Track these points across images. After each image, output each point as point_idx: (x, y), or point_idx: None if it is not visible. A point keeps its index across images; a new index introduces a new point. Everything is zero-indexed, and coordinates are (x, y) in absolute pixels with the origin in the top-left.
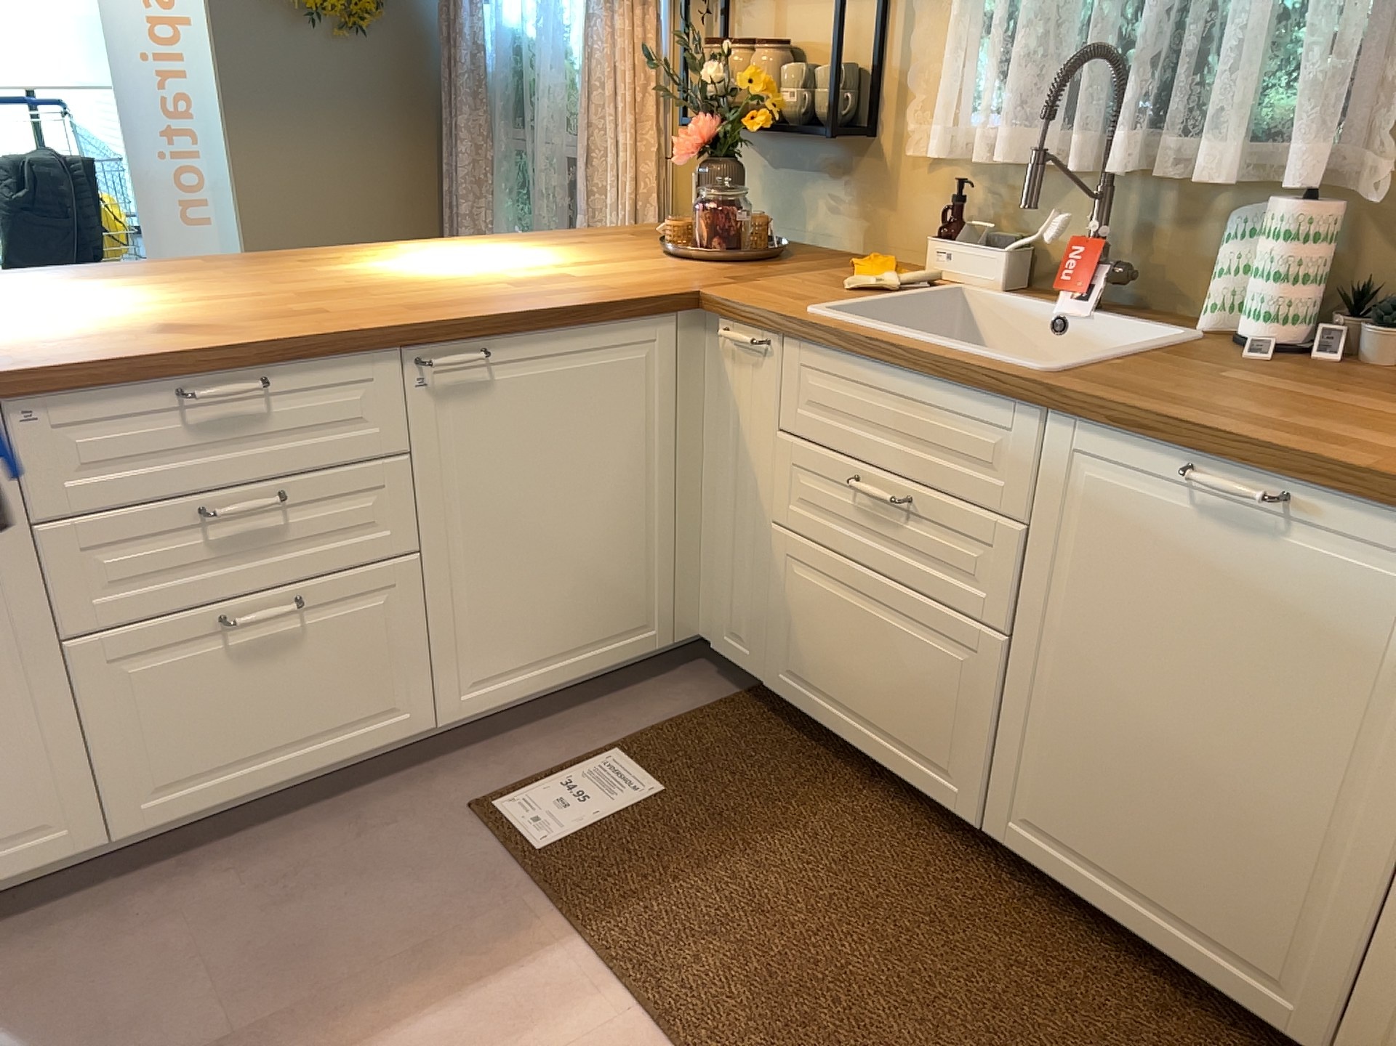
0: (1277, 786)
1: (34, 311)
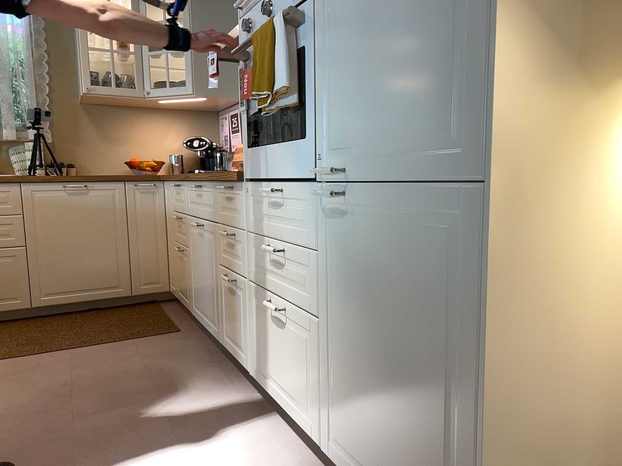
0: (104, 244)
1: None
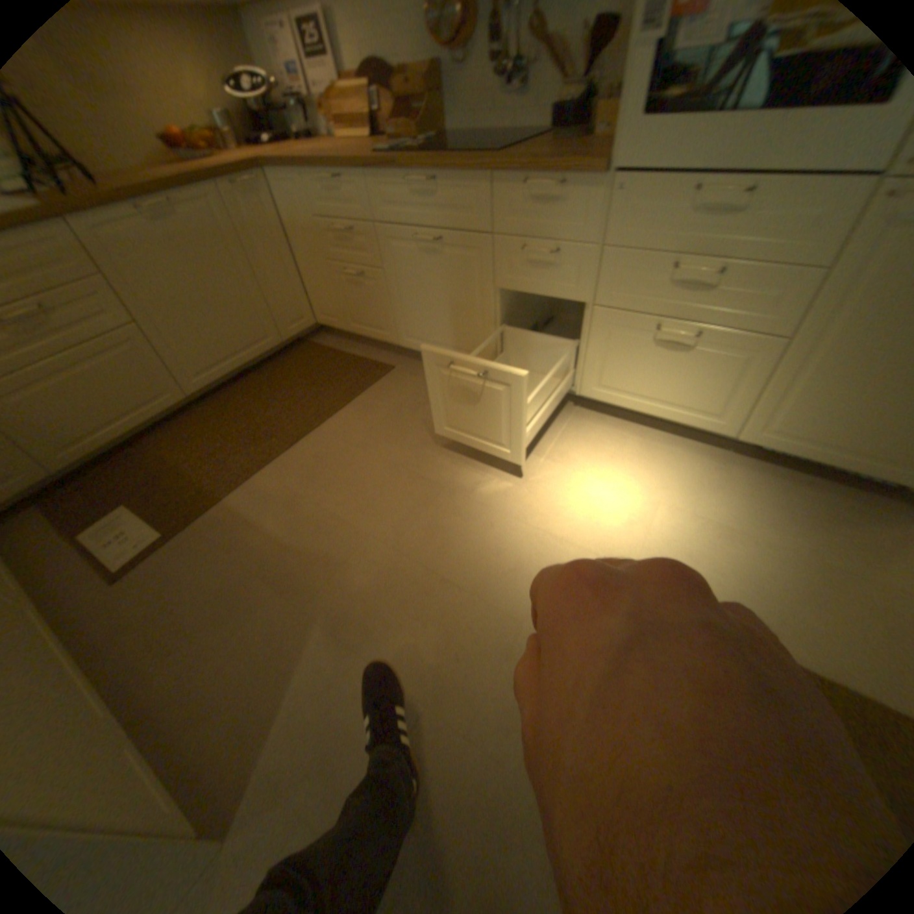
0: (229, 285)
1: None
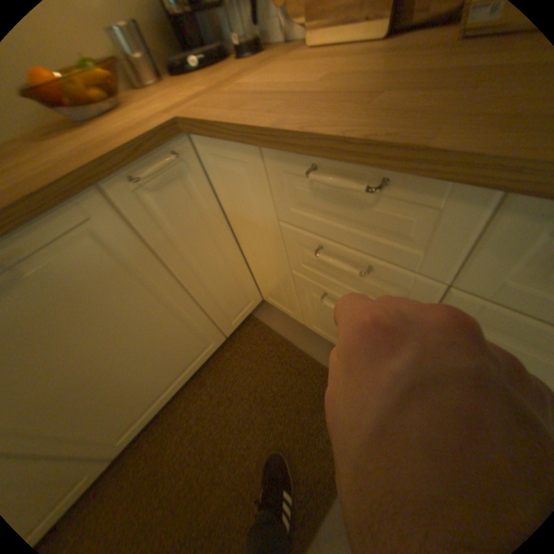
0: (149, 328)
1: None
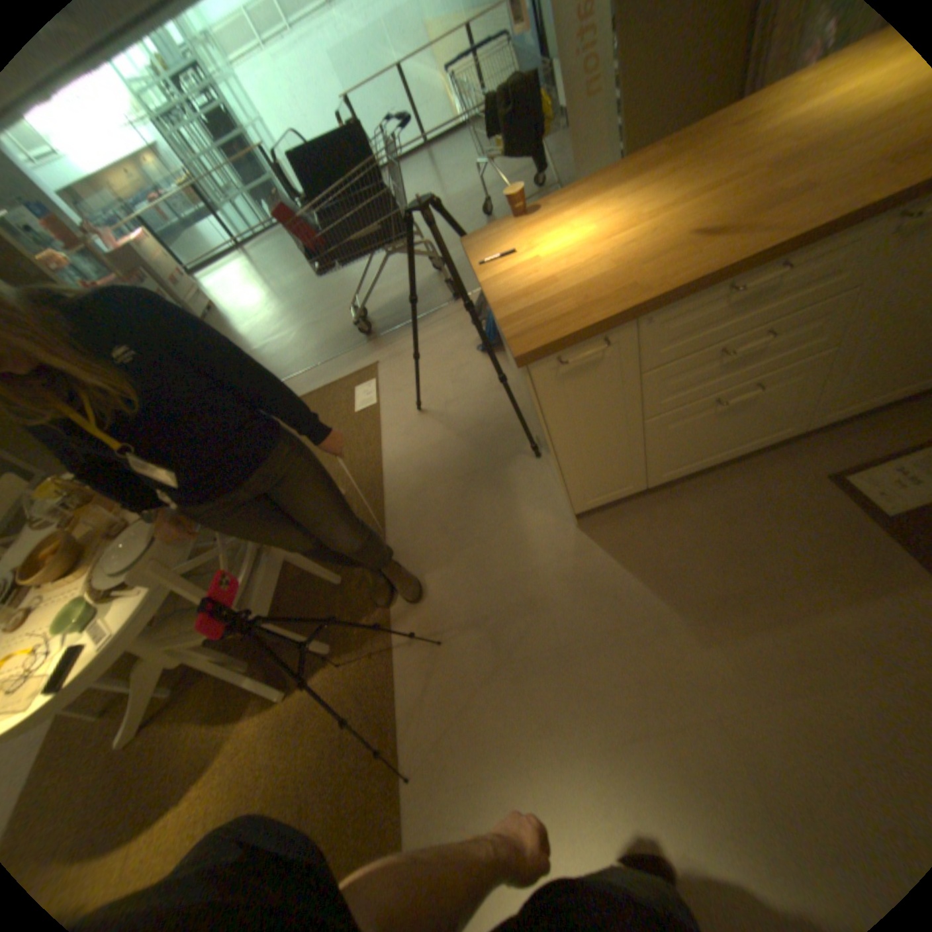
0: None
1: (606, 227)
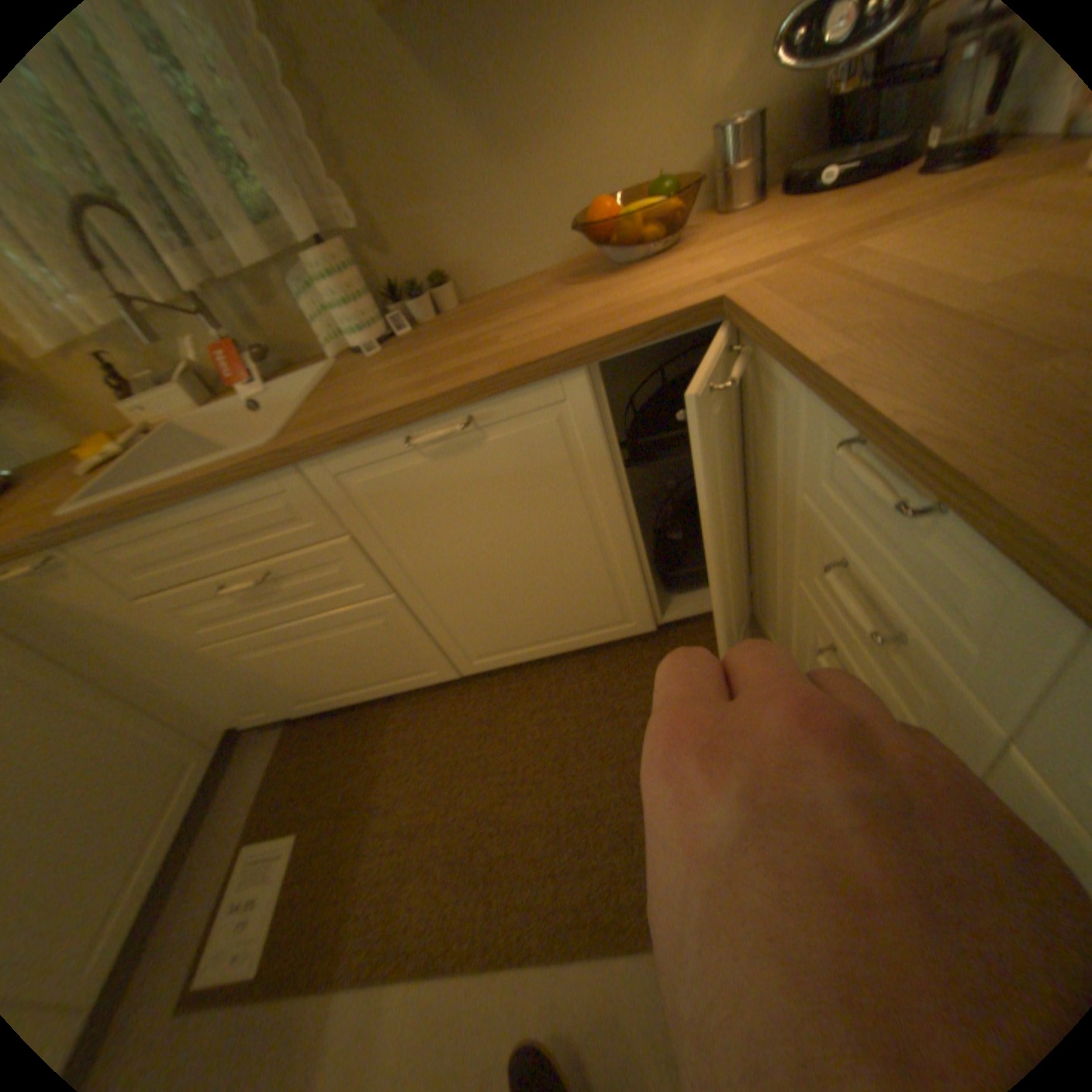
0: (569, 552)
1: None
